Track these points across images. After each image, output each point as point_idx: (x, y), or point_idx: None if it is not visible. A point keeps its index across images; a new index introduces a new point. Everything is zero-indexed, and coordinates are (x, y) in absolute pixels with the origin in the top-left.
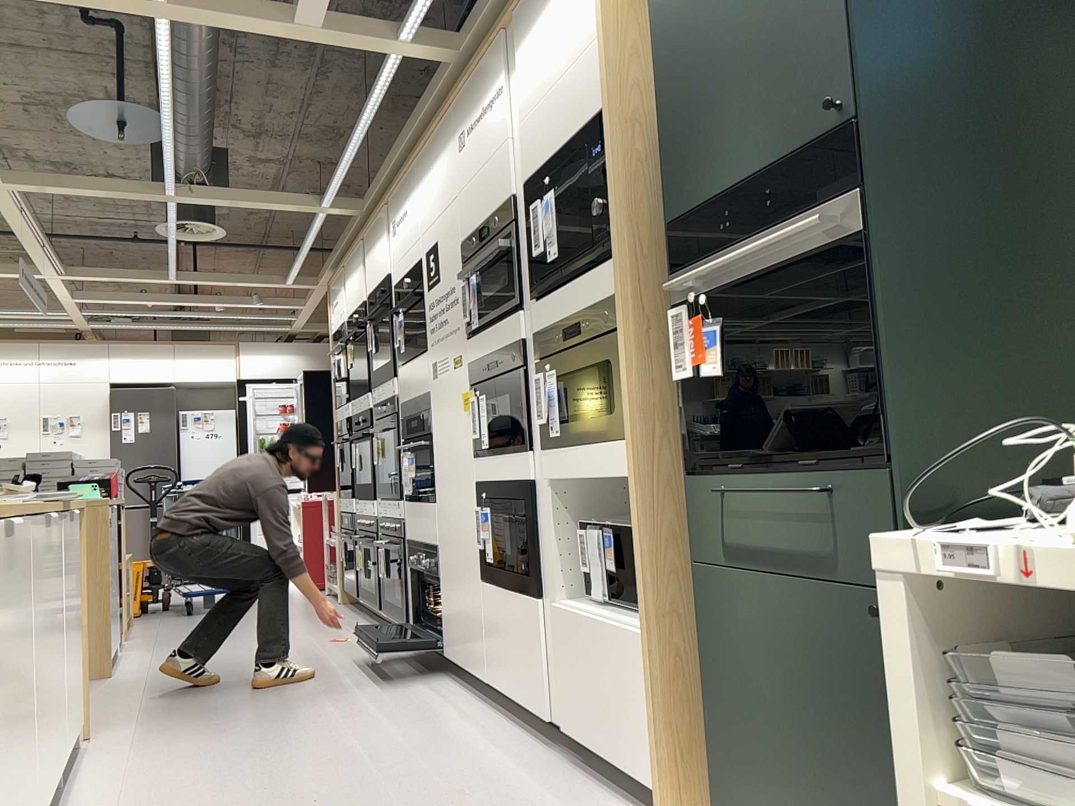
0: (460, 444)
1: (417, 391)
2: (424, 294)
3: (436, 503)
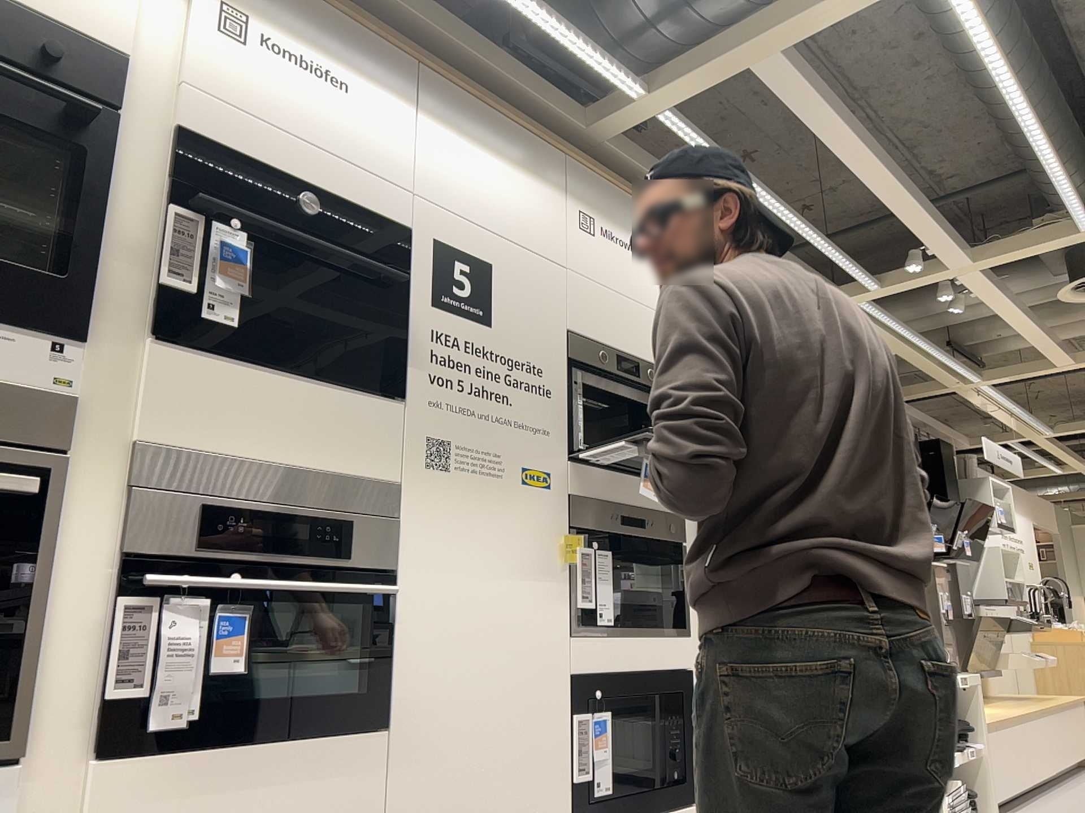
0: (531, 611)
1: (329, 462)
2: (415, 297)
3: (395, 727)
